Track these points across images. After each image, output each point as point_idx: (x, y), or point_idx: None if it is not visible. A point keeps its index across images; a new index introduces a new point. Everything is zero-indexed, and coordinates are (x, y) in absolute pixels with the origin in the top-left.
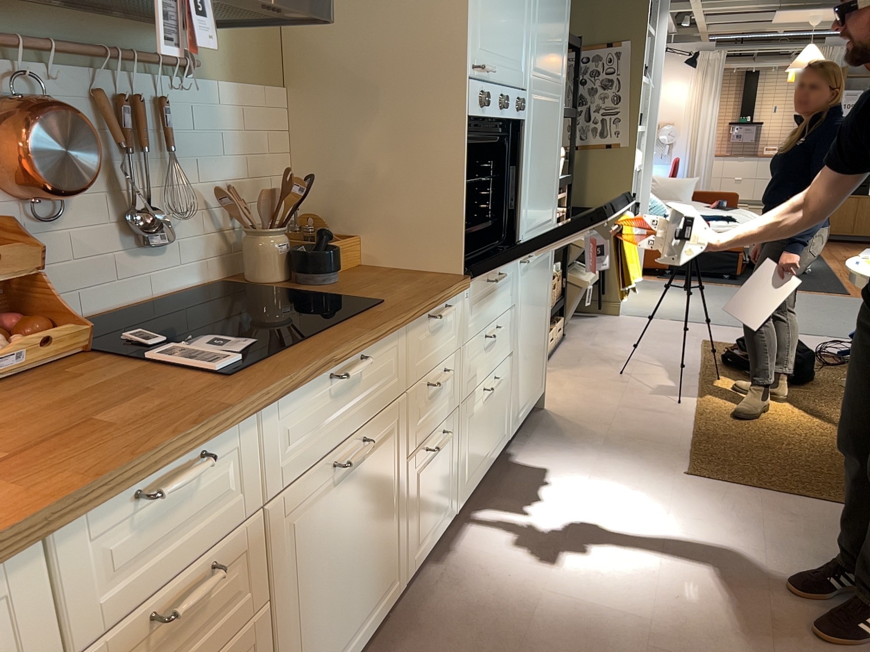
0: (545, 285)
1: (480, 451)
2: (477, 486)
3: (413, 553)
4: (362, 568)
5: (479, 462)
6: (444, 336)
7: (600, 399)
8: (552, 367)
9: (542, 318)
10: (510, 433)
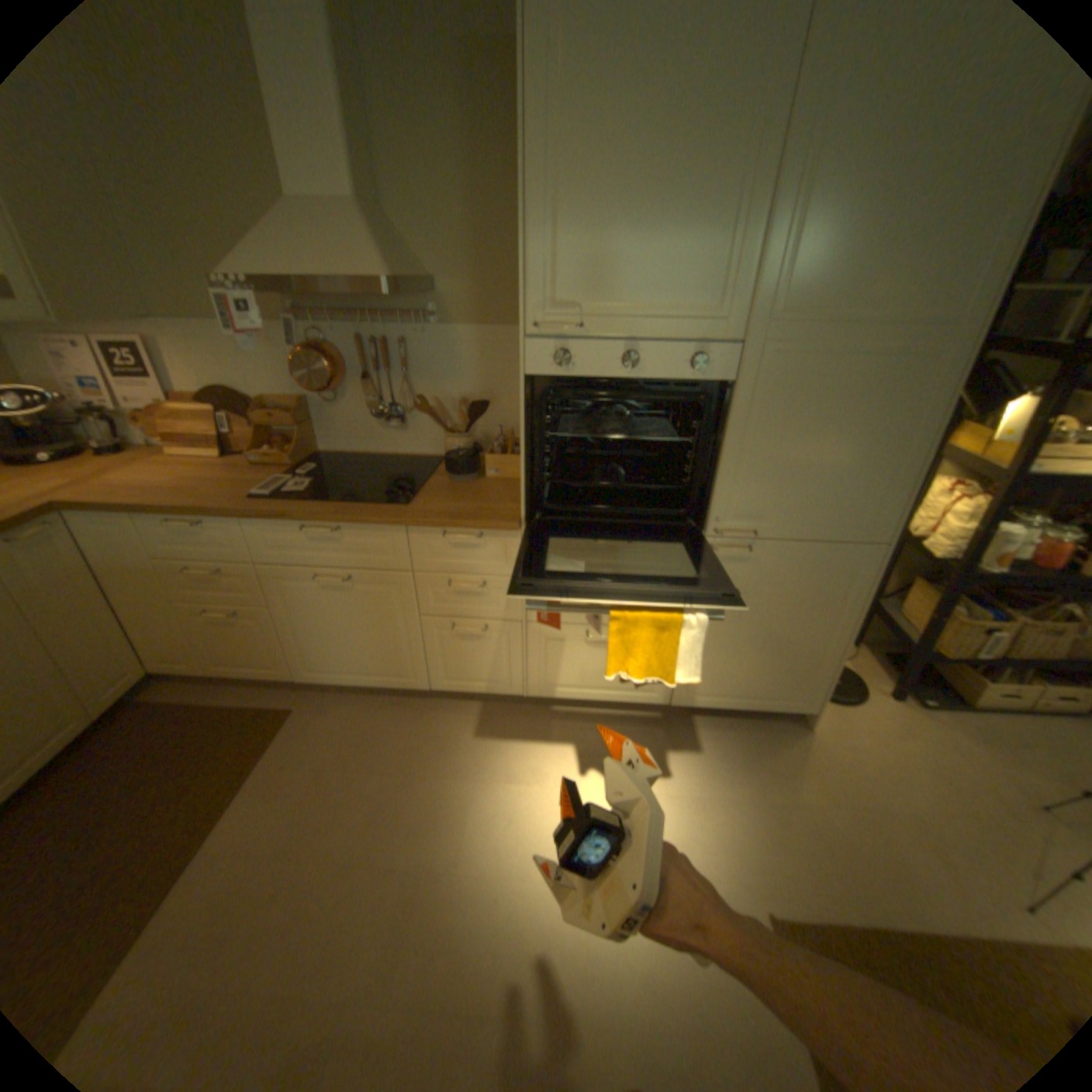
0: (825, 598)
1: (579, 678)
2: (607, 710)
3: (440, 679)
4: (365, 648)
5: (579, 686)
6: (482, 558)
7: (908, 791)
8: (951, 722)
9: (805, 632)
10: (673, 702)
